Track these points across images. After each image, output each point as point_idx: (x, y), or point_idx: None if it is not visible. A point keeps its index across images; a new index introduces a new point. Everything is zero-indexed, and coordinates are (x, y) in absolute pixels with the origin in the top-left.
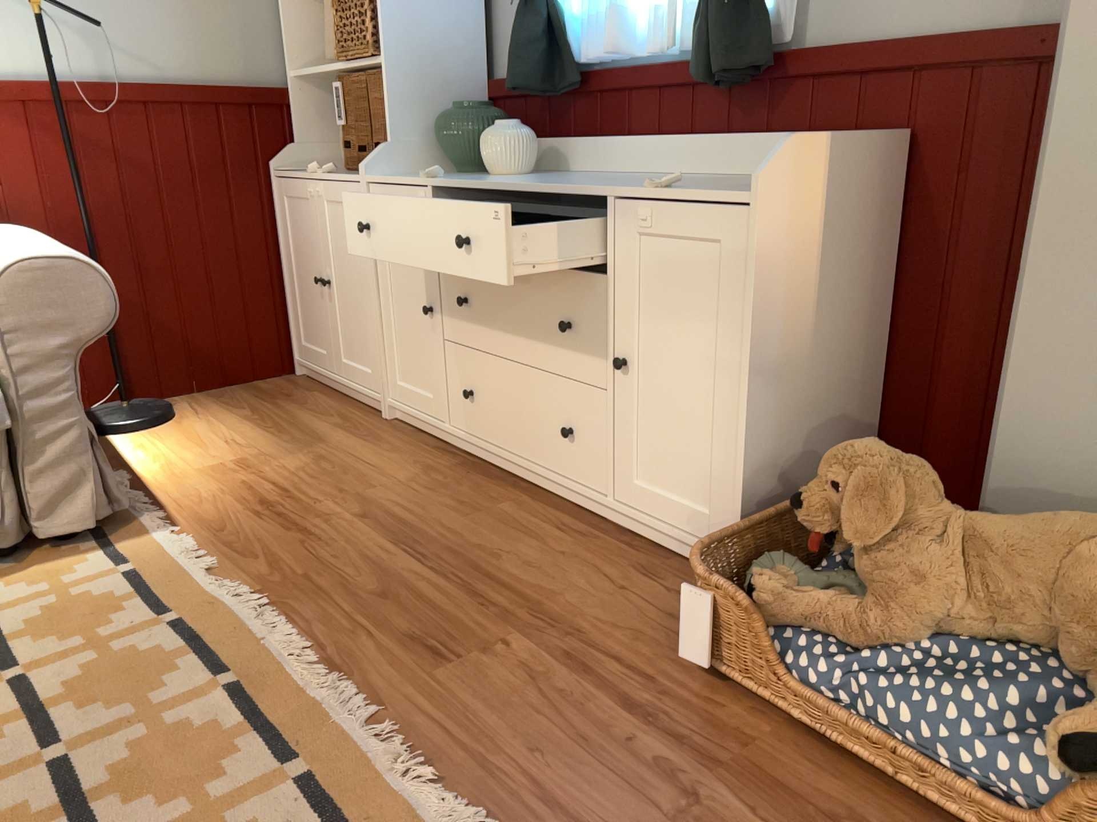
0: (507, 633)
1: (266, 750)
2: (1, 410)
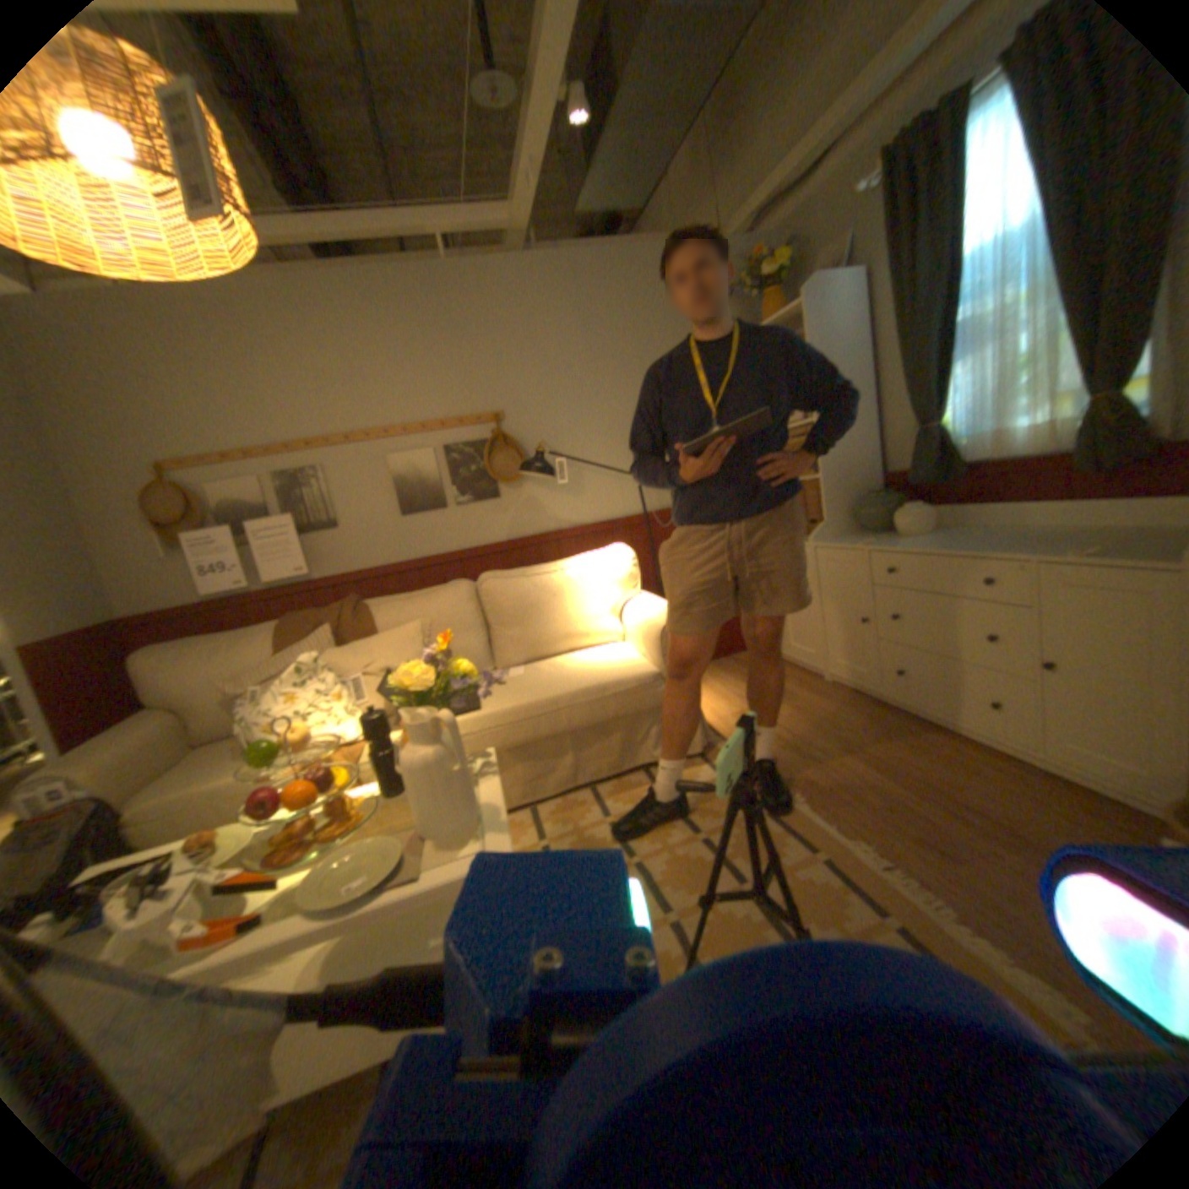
0: (996, 848)
1: (868, 908)
2: (663, 693)
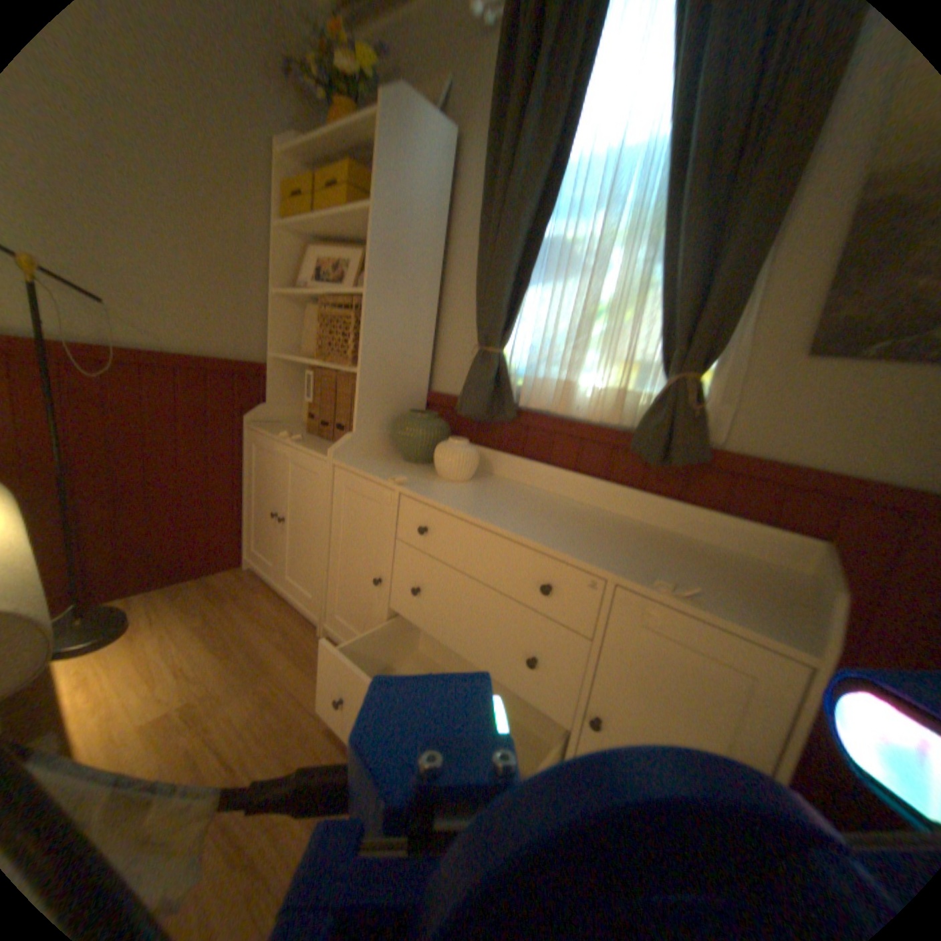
0: None
1: None
2: None
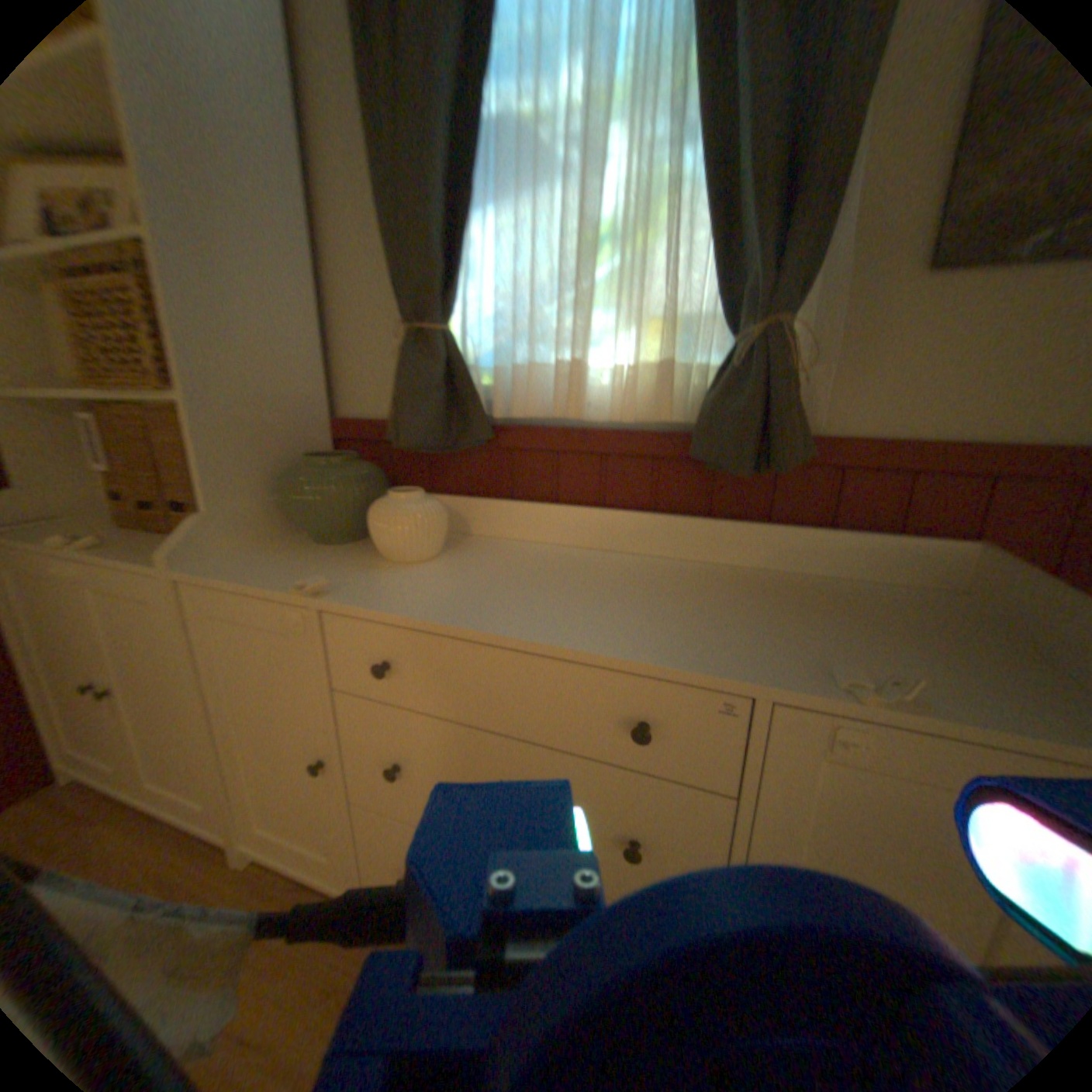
0: None
1: None
2: None
